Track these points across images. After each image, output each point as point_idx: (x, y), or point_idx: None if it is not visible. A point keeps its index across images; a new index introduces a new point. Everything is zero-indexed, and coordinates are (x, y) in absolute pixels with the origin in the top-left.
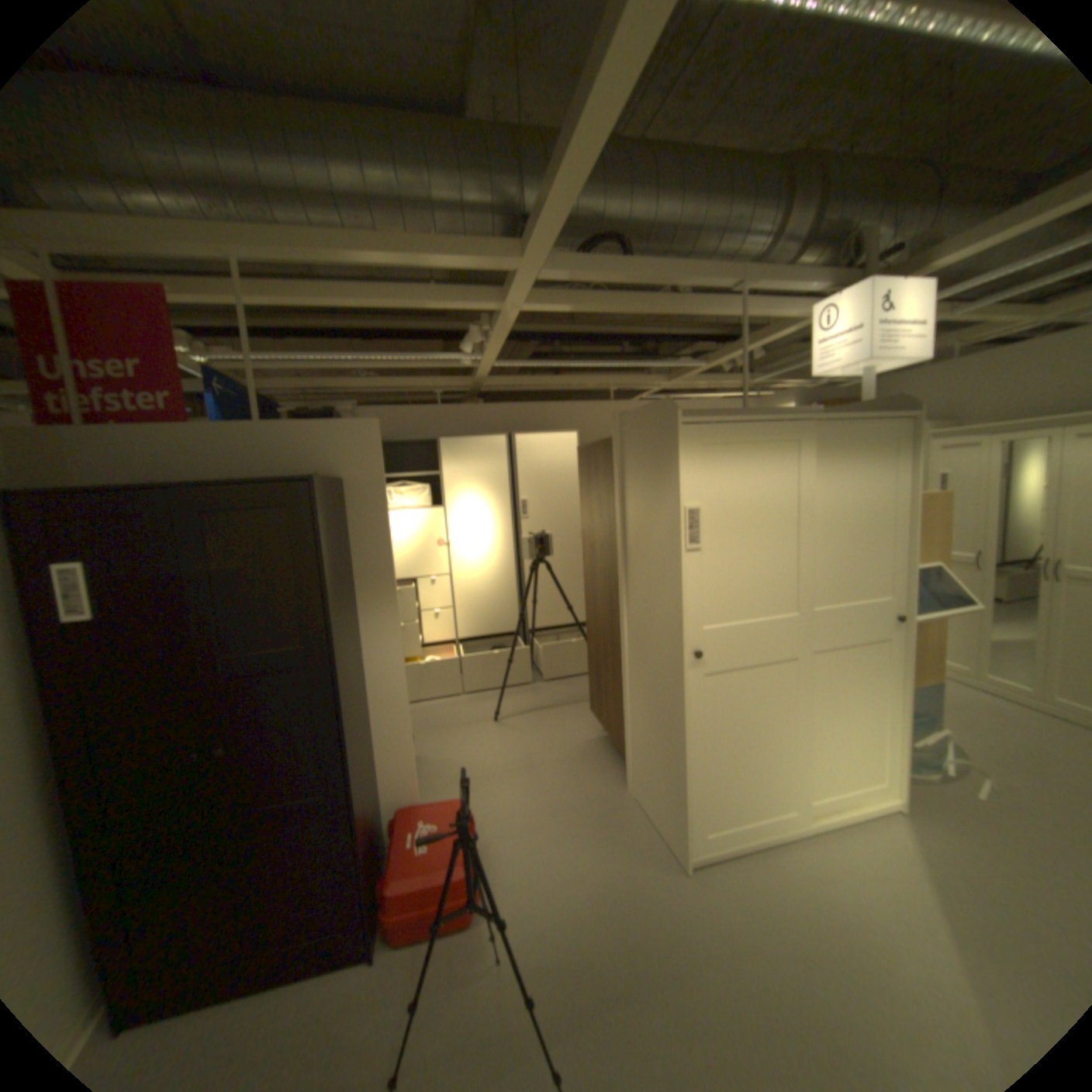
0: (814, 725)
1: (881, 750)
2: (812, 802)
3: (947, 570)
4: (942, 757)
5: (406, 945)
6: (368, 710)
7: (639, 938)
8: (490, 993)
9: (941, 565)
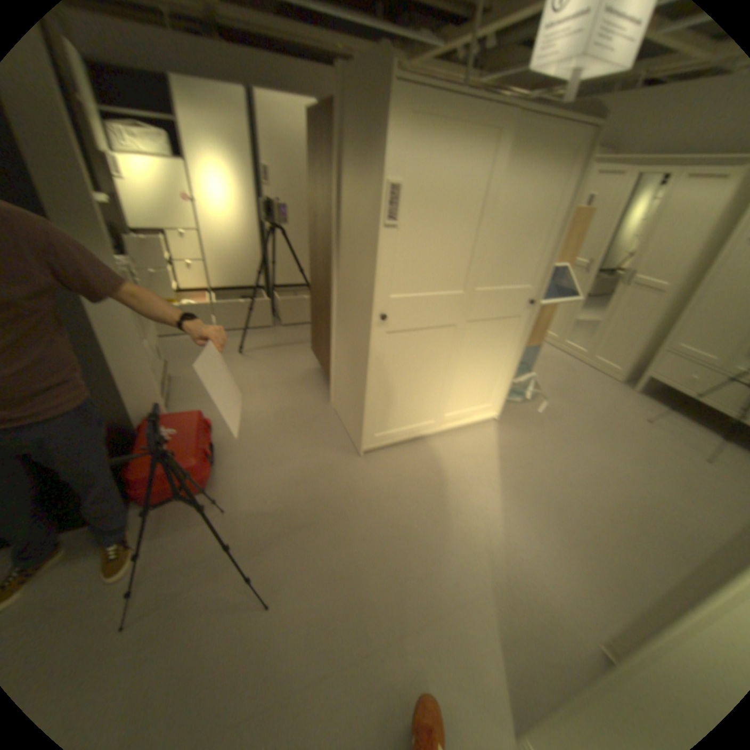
0: (457, 369)
1: (494, 385)
2: (445, 415)
3: (571, 269)
4: (527, 387)
5: (155, 505)
6: (102, 345)
7: (323, 493)
8: (217, 529)
9: (568, 265)
